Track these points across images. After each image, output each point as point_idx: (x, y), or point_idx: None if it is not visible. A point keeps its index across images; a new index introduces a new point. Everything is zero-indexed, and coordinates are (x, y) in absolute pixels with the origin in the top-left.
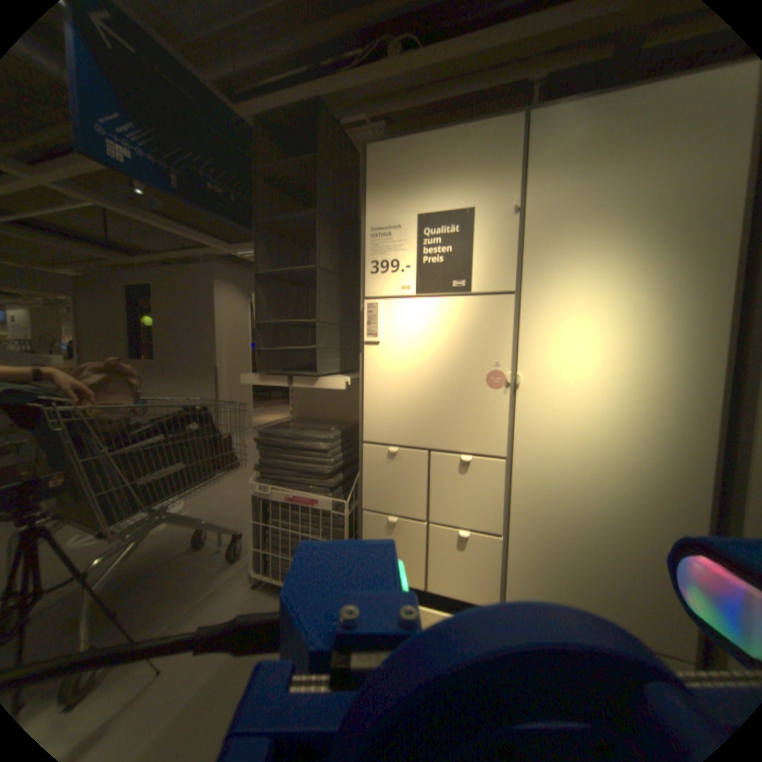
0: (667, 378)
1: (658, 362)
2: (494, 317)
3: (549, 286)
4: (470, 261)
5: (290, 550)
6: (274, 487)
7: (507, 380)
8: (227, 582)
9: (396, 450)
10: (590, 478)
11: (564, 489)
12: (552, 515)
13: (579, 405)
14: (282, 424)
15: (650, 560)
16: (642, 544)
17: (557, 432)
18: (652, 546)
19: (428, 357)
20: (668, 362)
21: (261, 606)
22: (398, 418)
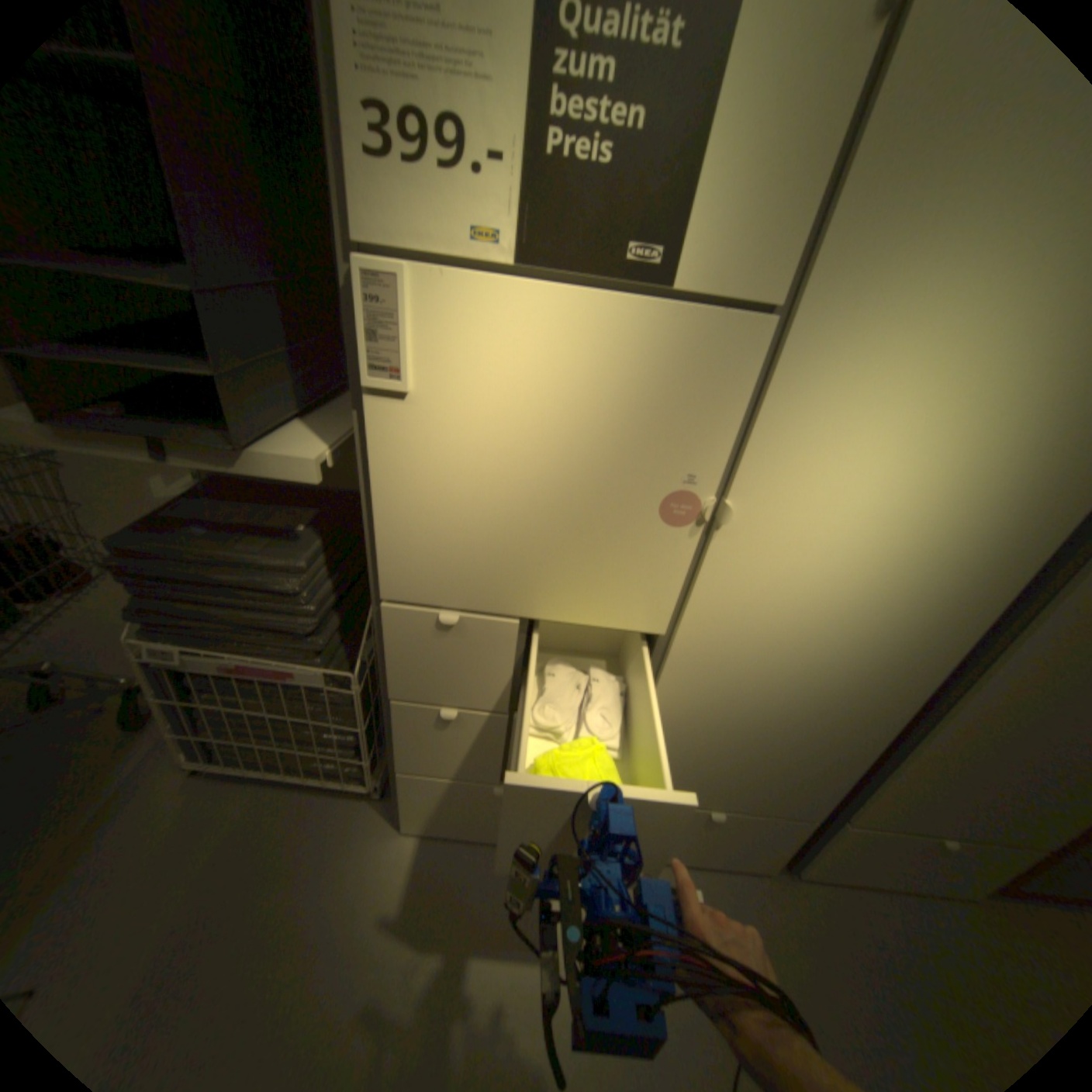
0: (982, 533)
1: (985, 505)
2: (714, 364)
3: (868, 304)
4: (693, 178)
5: (253, 732)
6: (188, 645)
7: (706, 513)
8: (139, 769)
9: (457, 616)
10: (789, 664)
11: (744, 676)
12: (714, 704)
13: (819, 563)
14: (172, 507)
15: (823, 747)
16: (821, 733)
17: (765, 601)
18: (833, 734)
19: (538, 442)
20: (1001, 507)
21: (217, 804)
22: (460, 561)
